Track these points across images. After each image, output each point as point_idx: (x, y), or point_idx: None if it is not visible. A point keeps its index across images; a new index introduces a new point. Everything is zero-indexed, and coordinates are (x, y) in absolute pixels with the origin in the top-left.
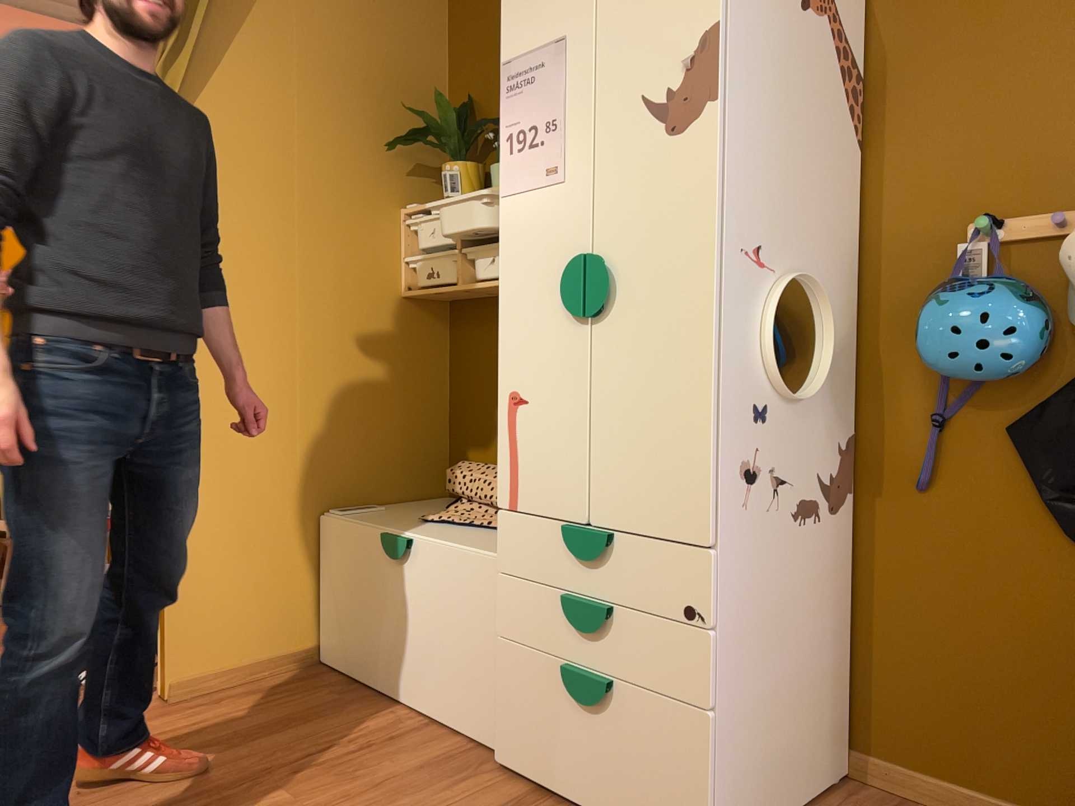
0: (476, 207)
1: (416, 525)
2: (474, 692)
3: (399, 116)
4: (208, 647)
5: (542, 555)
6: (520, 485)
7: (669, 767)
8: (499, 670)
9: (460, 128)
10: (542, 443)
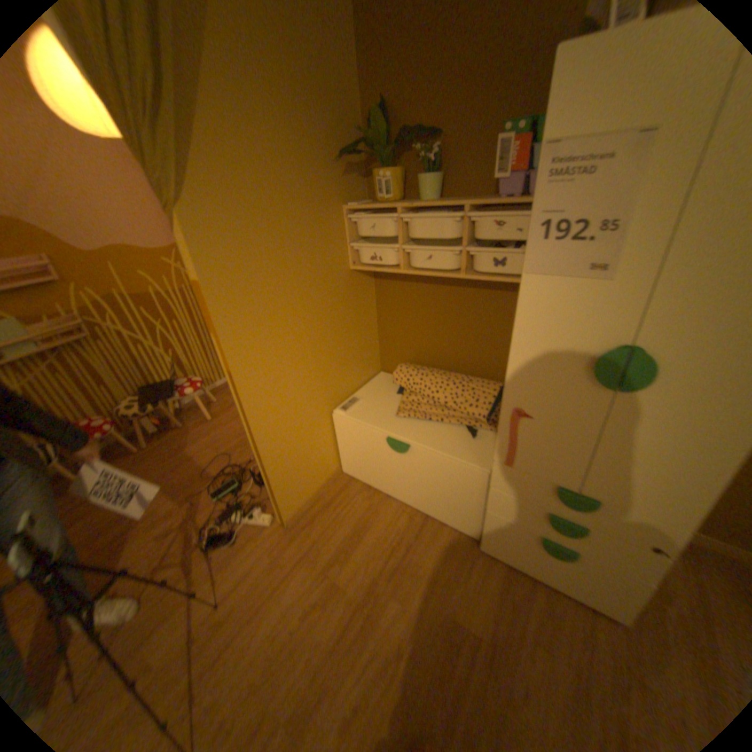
0: (418, 216)
1: (398, 422)
2: (458, 514)
3: (331, 122)
4: (297, 496)
5: (530, 490)
6: (516, 455)
7: (613, 591)
8: (485, 520)
9: (386, 136)
10: (542, 442)
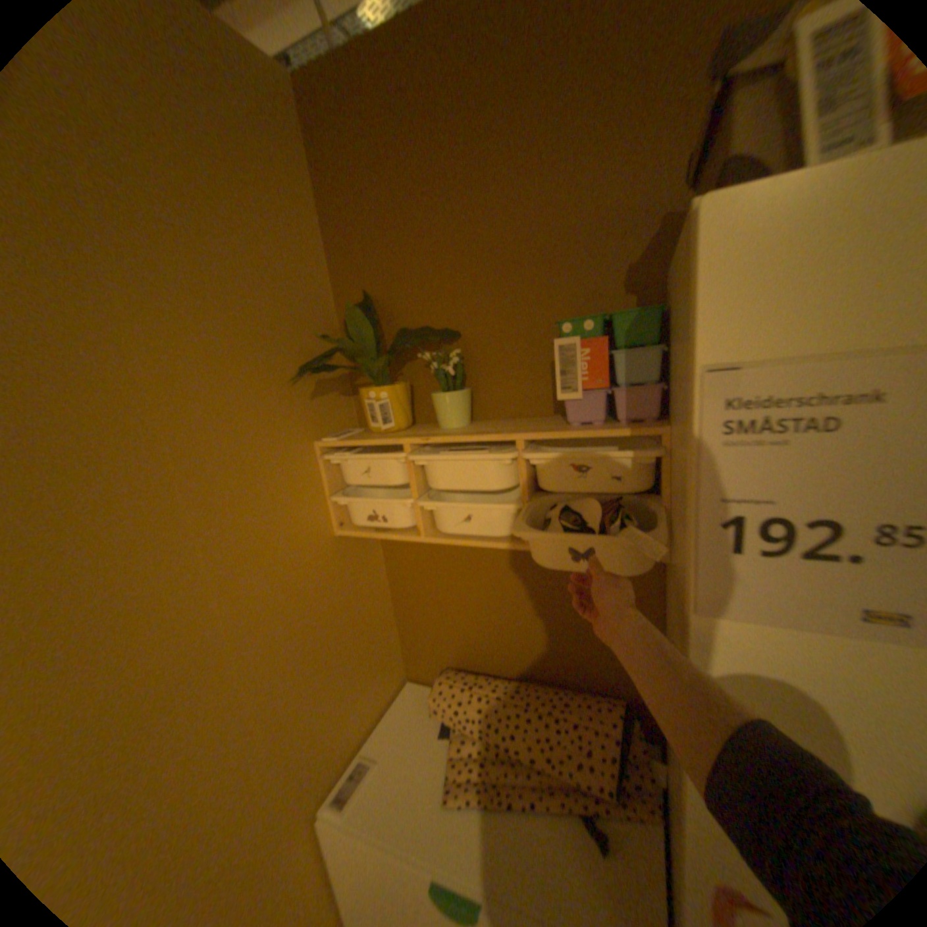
0: (441, 457)
1: (450, 825)
2: None
3: (287, 327)
4: None
5: None
6: None
7: None
8: None
9: (376, 342)
10: None
